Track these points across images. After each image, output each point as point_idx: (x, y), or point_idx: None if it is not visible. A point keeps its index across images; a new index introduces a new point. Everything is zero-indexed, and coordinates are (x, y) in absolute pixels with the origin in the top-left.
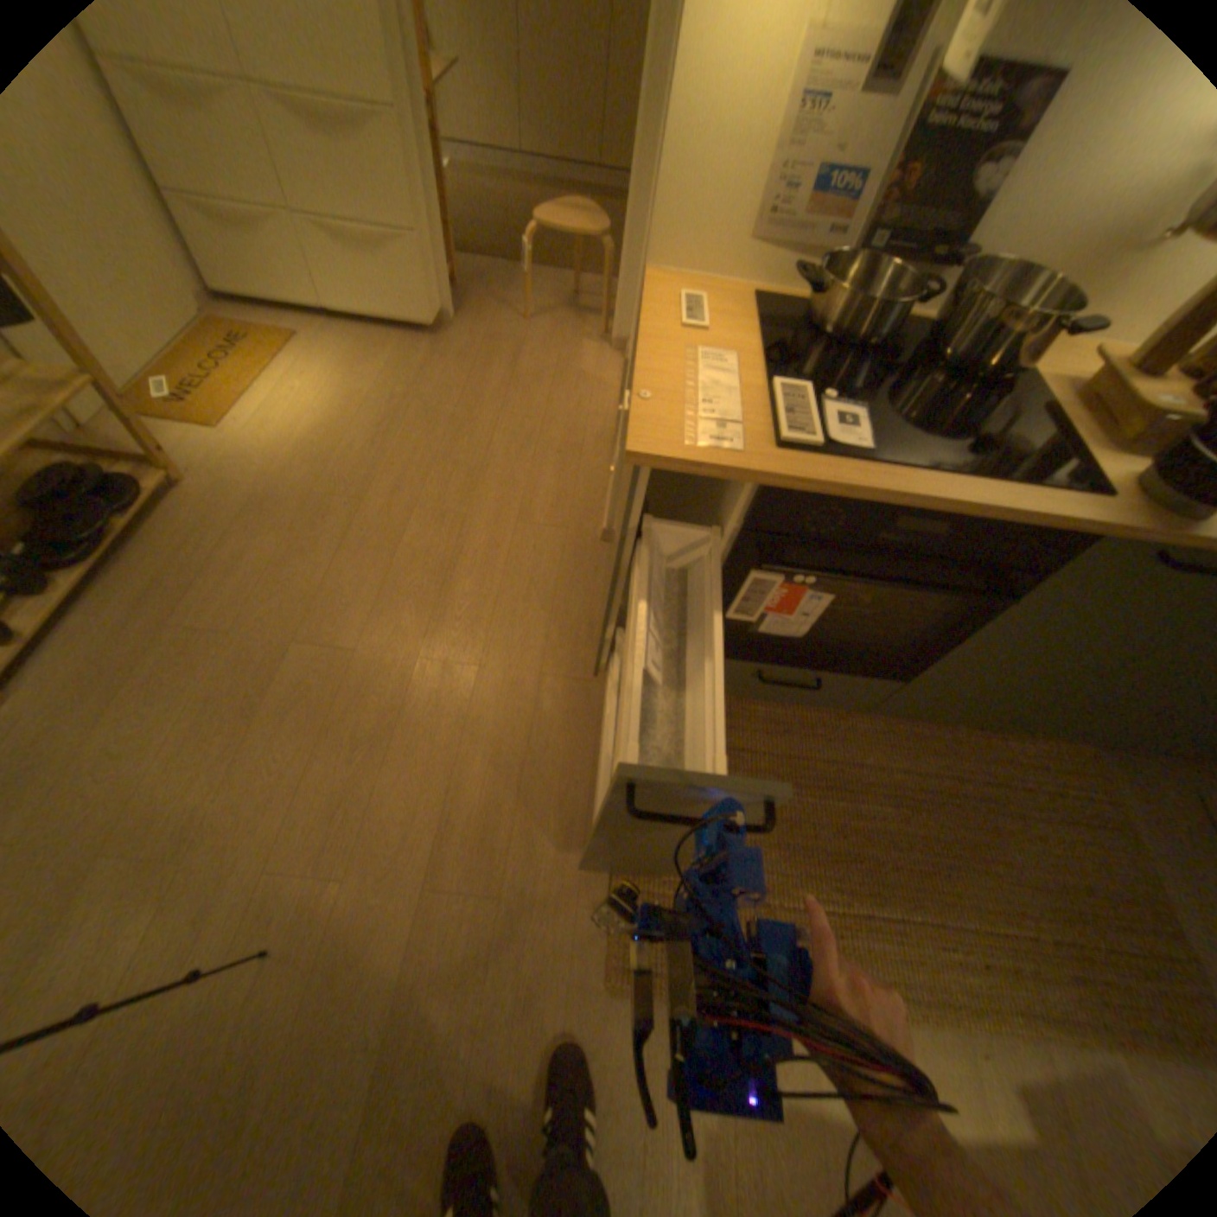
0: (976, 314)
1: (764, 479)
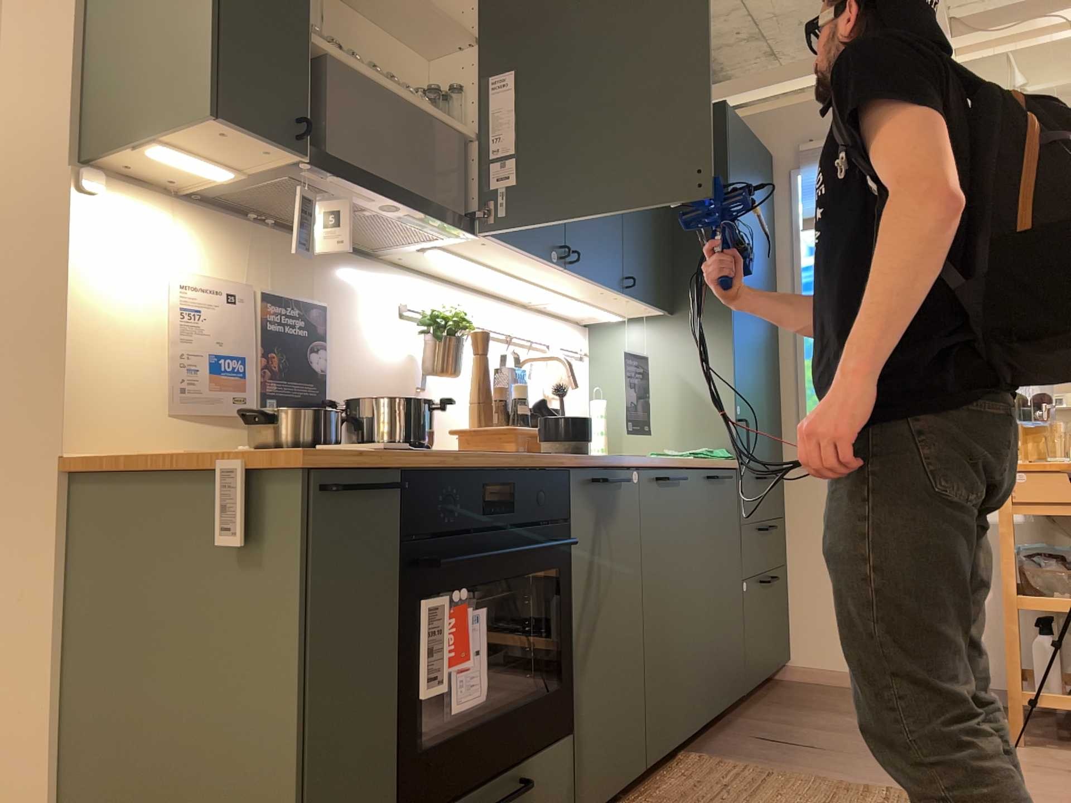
0: (383, 416)
1: (403, 459)
